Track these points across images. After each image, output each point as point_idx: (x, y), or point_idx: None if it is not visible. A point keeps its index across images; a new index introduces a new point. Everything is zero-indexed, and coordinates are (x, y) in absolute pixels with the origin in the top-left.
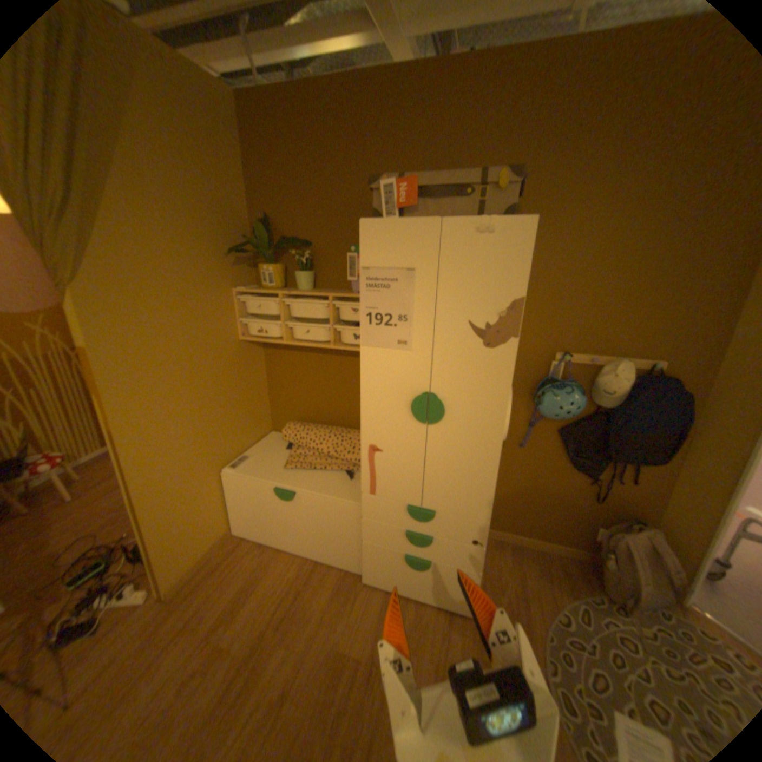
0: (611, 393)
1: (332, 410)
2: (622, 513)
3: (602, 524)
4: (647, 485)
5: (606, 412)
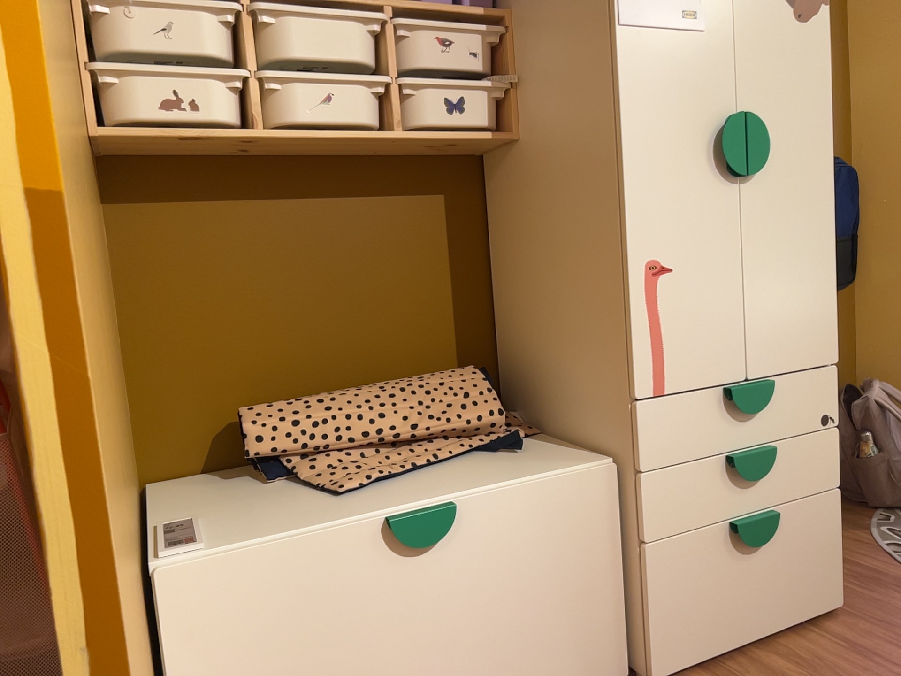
0: None
1: (345, 348)
2: None
3: None
4: None
5: None
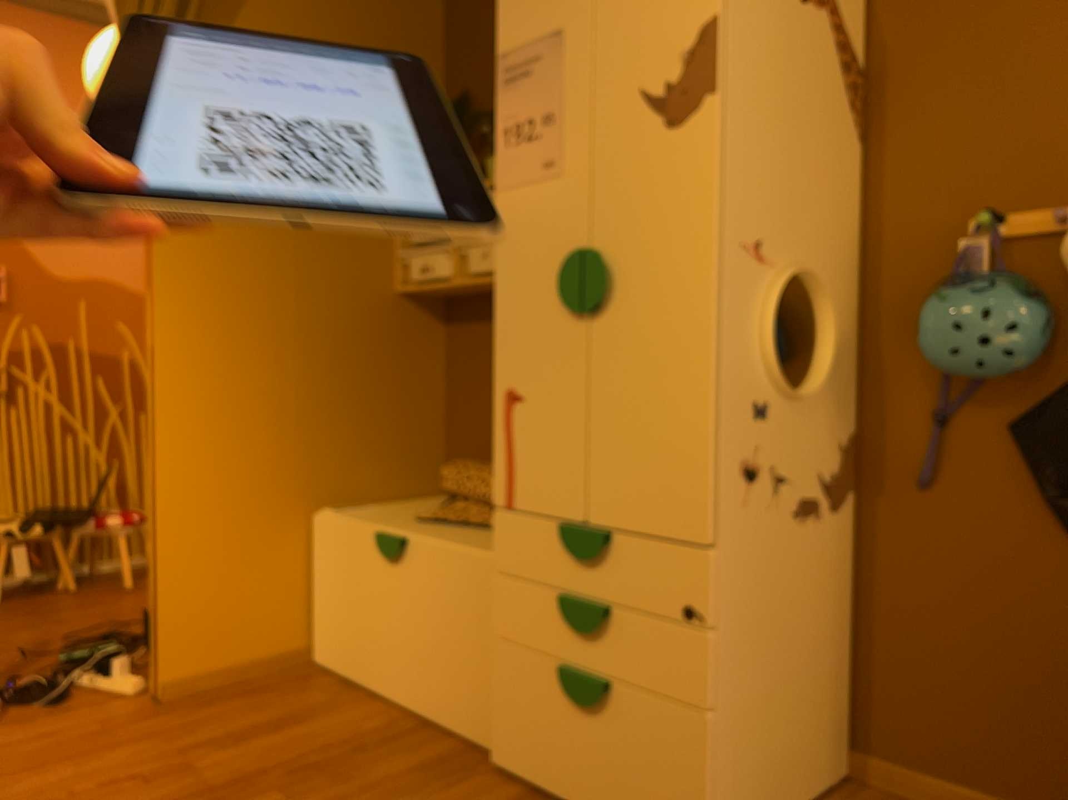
0: None
1: None
2: None
3: None
4: None
5: None
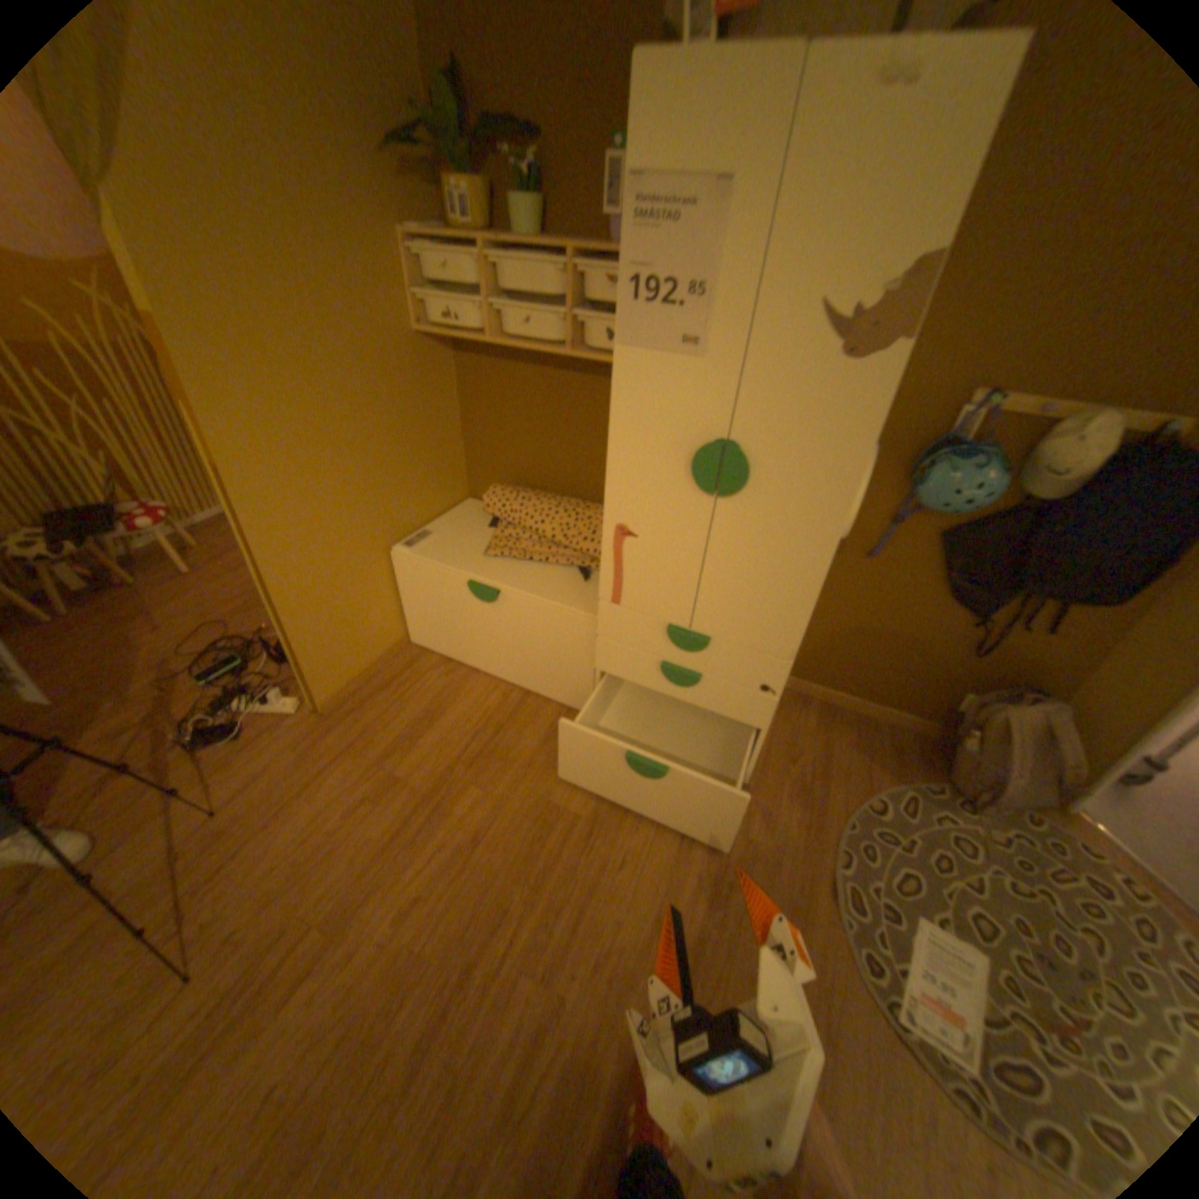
0: (1059, 473)
1: (563, 471)
2: (1012, 675)
3: (974, 688)
4: (1071, 637)
5: (1037, 509)
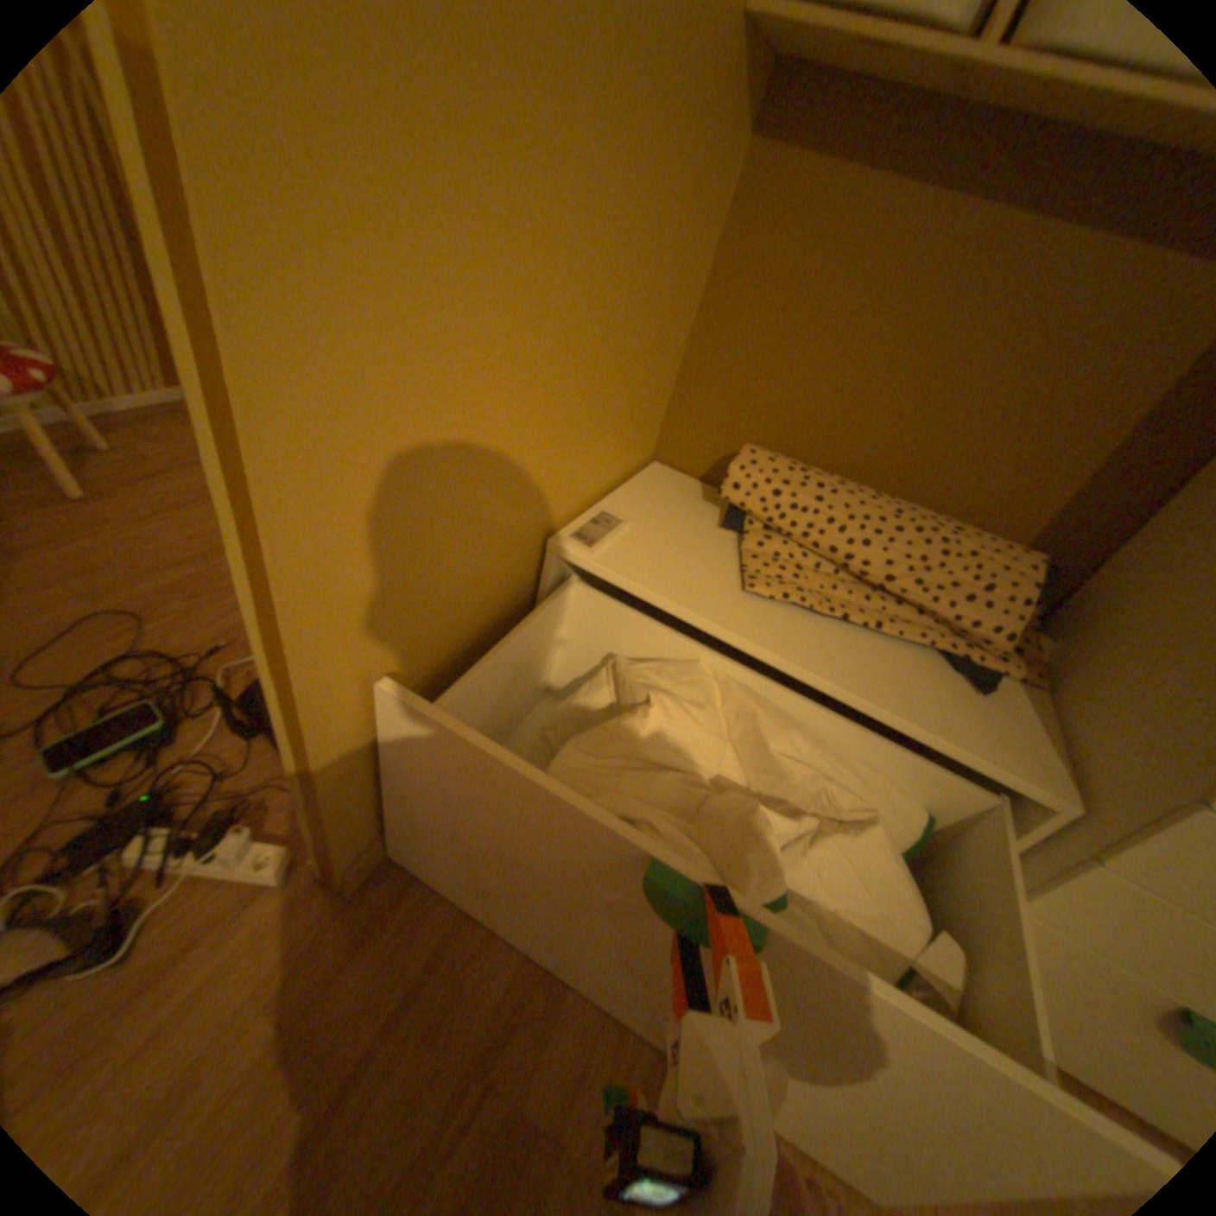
0: None
1: (903, 441)
2: None
3: None
4: None
5: None
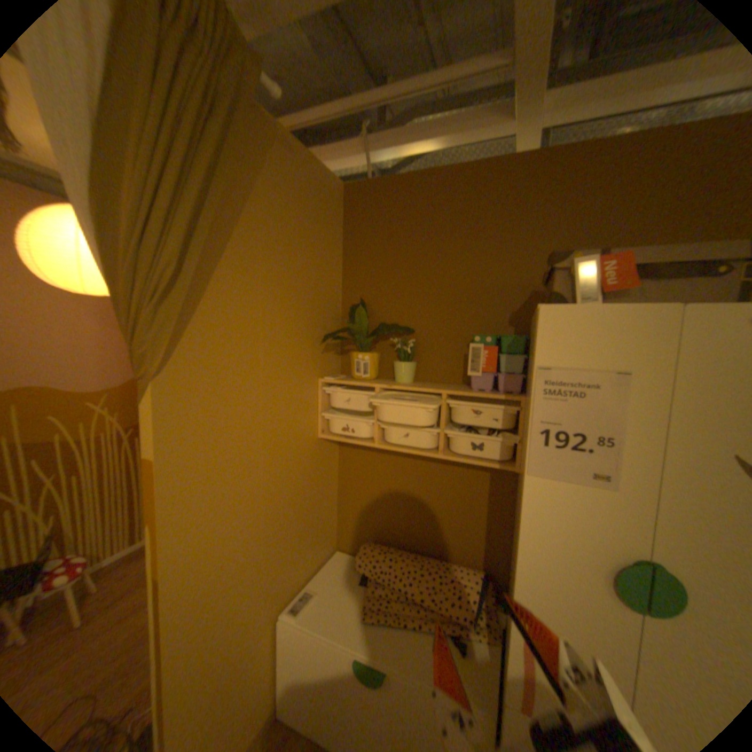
0: None
1: (421, 532)
2: None
3: None
4: None
5: None
